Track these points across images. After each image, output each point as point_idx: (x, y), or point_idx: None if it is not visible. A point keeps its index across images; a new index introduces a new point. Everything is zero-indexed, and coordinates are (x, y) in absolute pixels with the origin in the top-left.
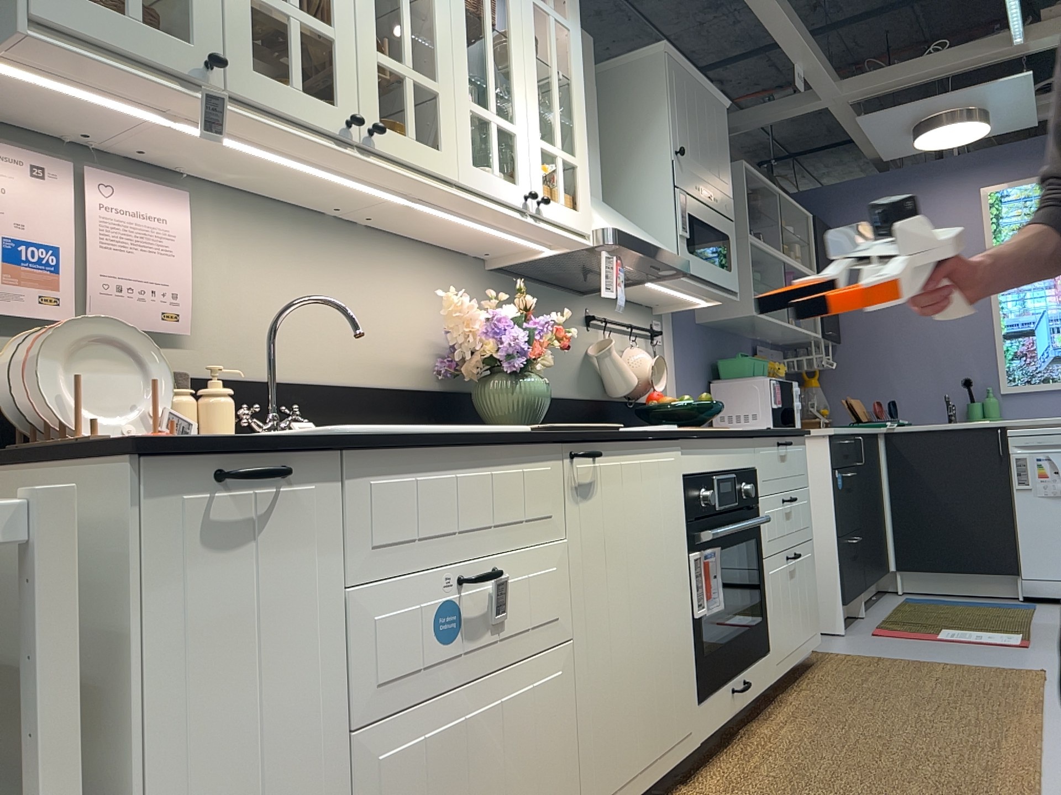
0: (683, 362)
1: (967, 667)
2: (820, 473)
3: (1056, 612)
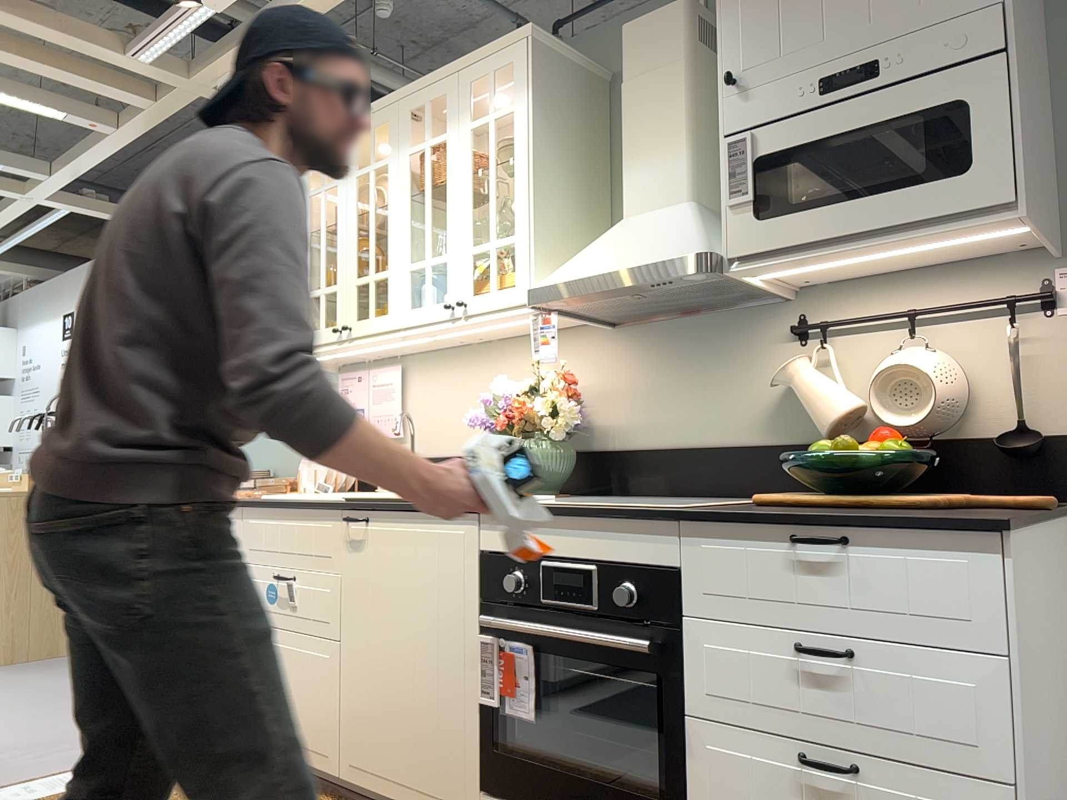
0: None
1: None
2: None
3: None
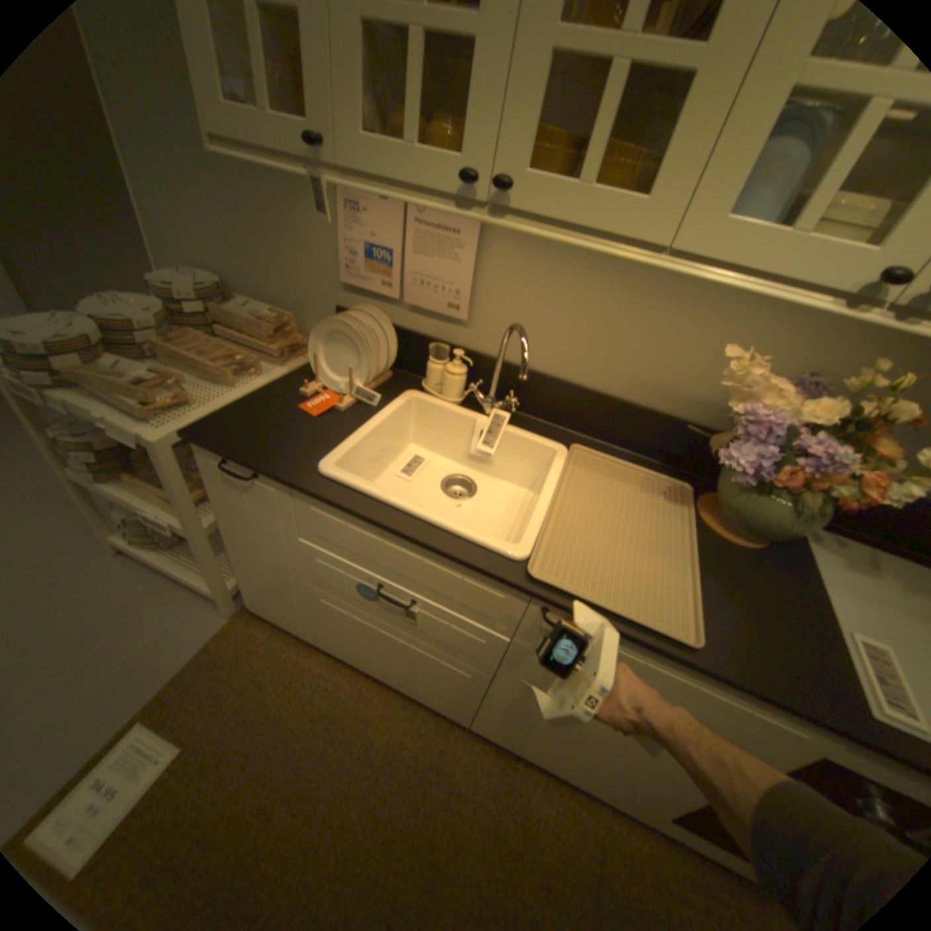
0: None
1: None
2: None
3: None
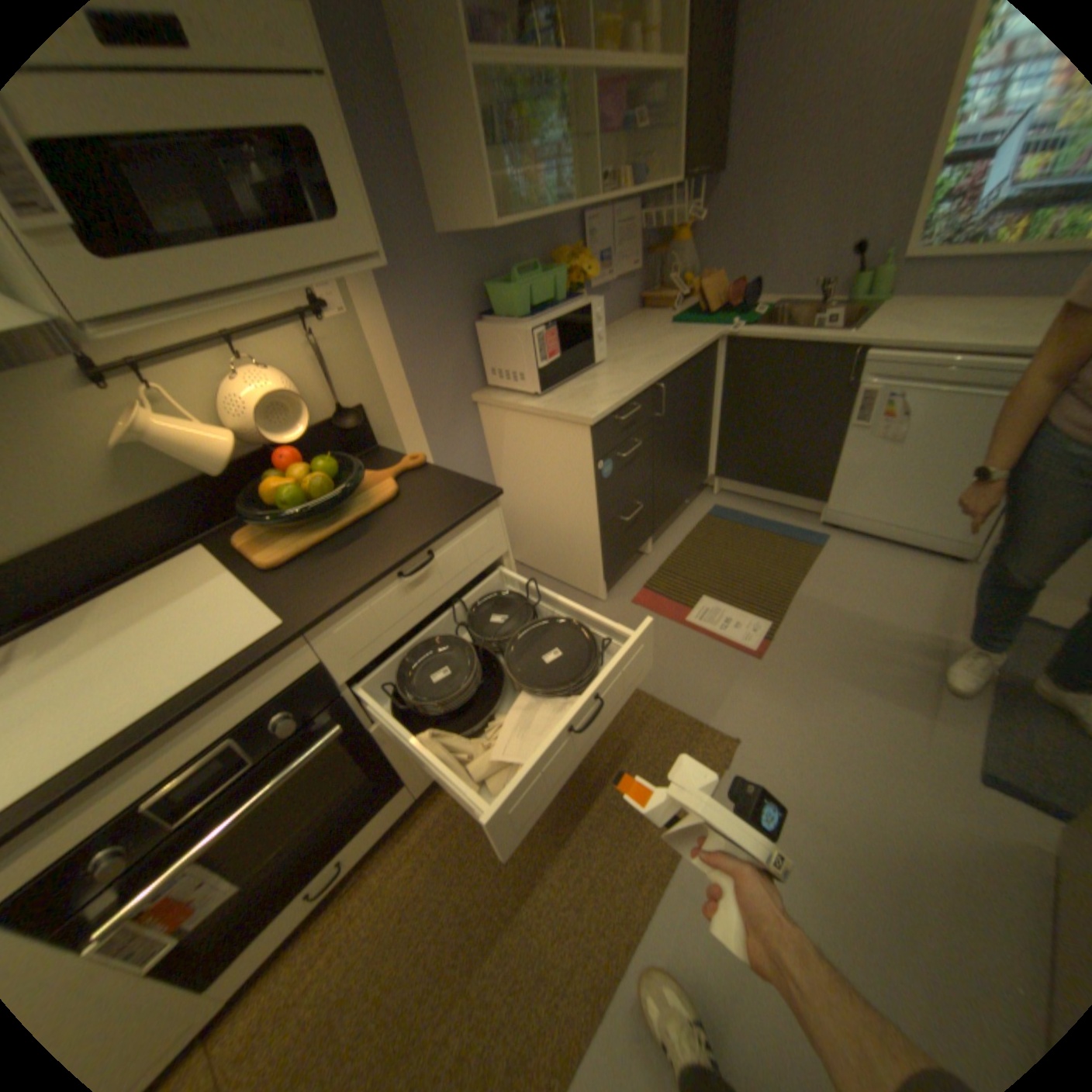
0: (405, 318)
1: (665, 718)
2: (580, 464)
3: (839, 560)
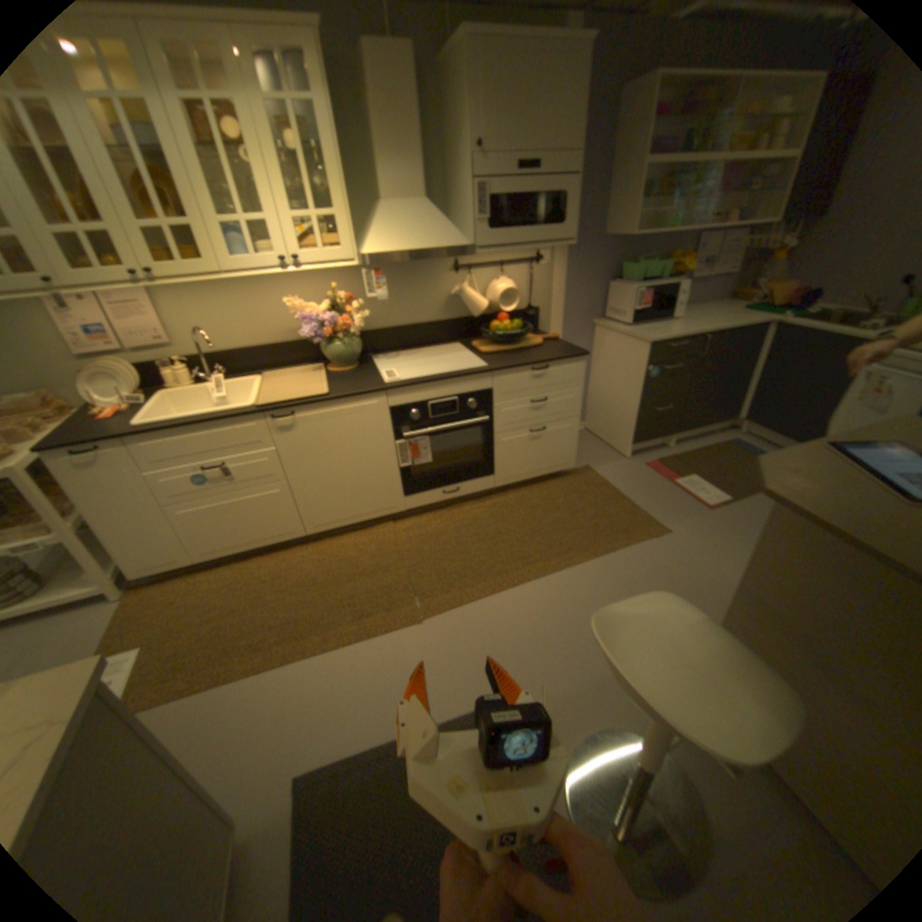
0: (576, 271)
1: (635, 511)
2: (641, 365)
3: None
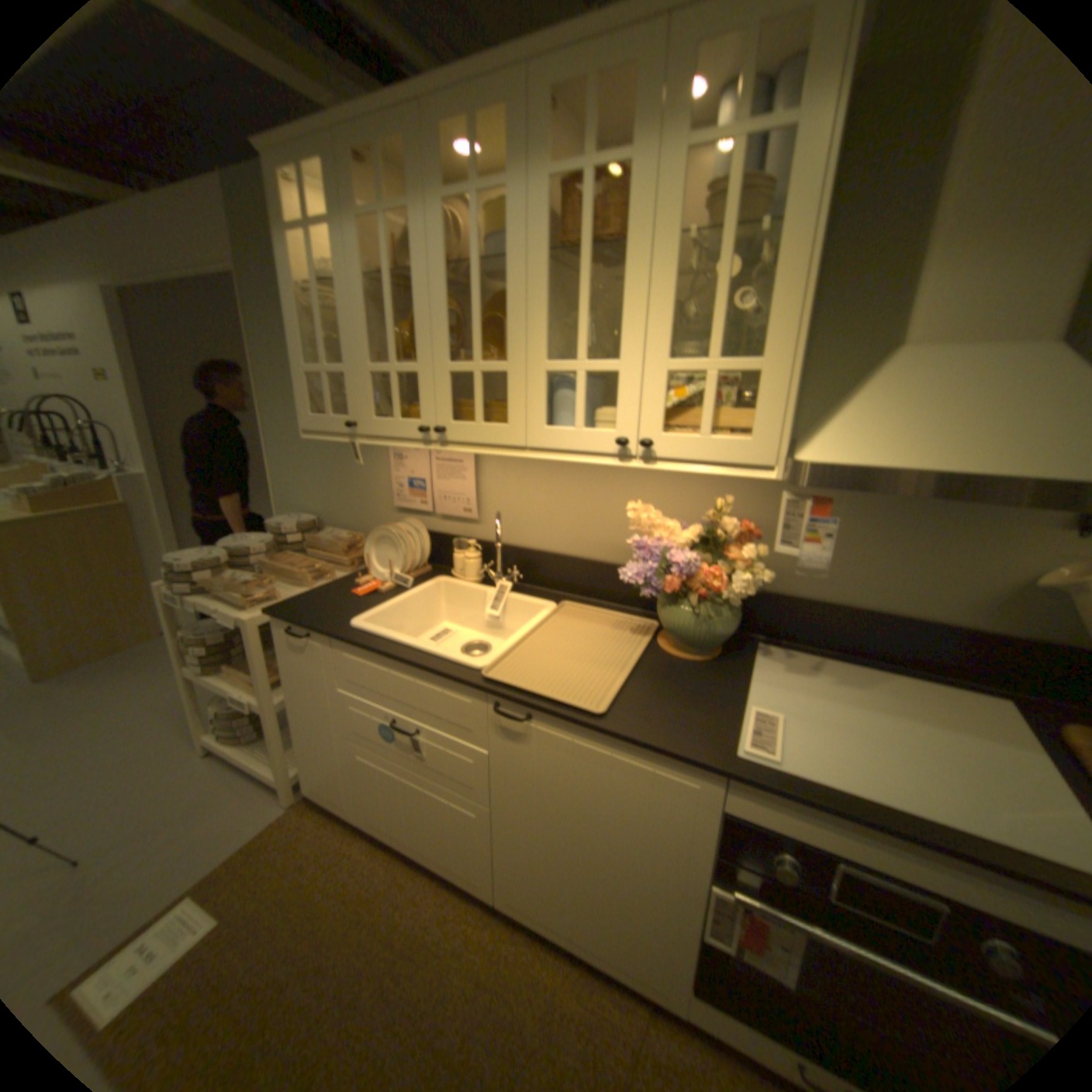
0: None
1: None
2: None
3: None
